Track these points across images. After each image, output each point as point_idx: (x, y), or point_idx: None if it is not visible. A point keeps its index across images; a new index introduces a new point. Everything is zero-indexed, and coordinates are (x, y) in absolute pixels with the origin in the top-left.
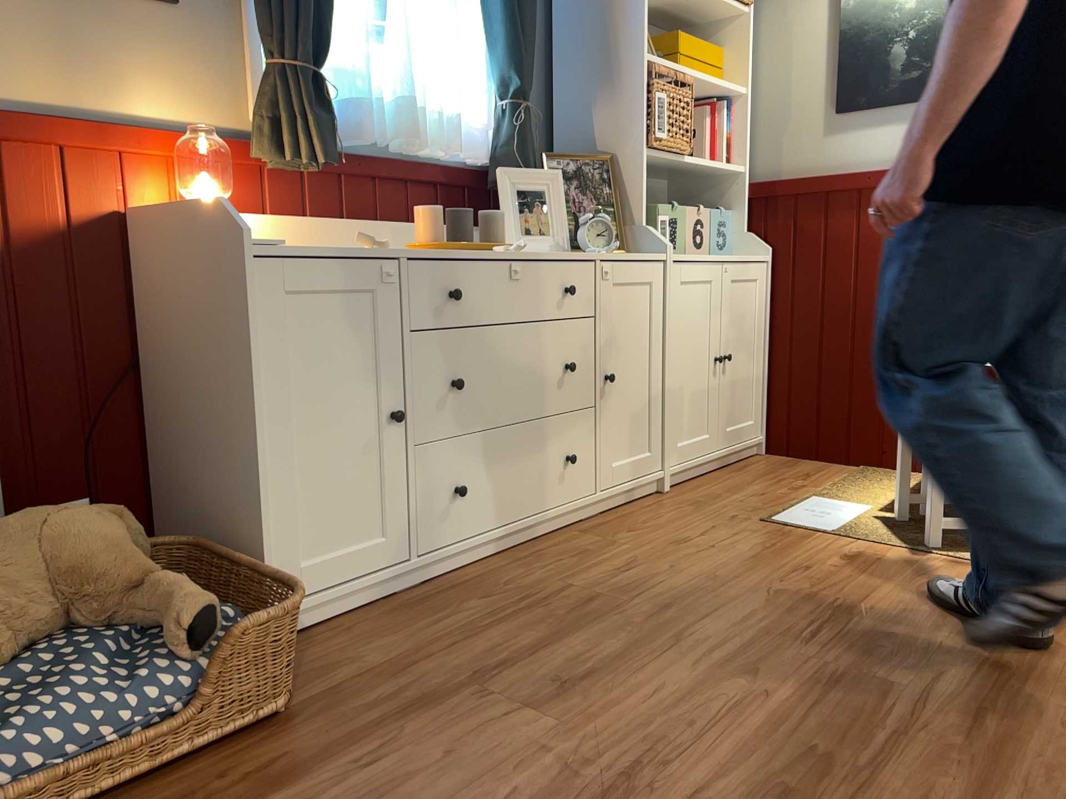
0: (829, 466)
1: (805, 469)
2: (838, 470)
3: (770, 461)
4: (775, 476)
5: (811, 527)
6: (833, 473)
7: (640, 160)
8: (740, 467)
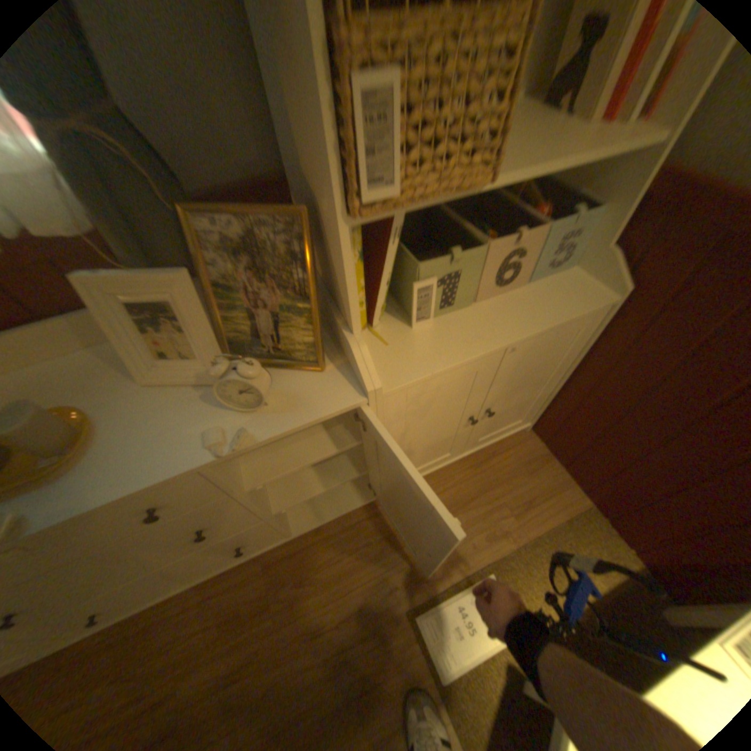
0: (568, 487)
1: (539, 488)
2: (568, 505)
3: (522, 451)
4: (500, 494)
5: (433, 663)
6: (558, 512)
7: (341, 240)
8: (486, 456)
